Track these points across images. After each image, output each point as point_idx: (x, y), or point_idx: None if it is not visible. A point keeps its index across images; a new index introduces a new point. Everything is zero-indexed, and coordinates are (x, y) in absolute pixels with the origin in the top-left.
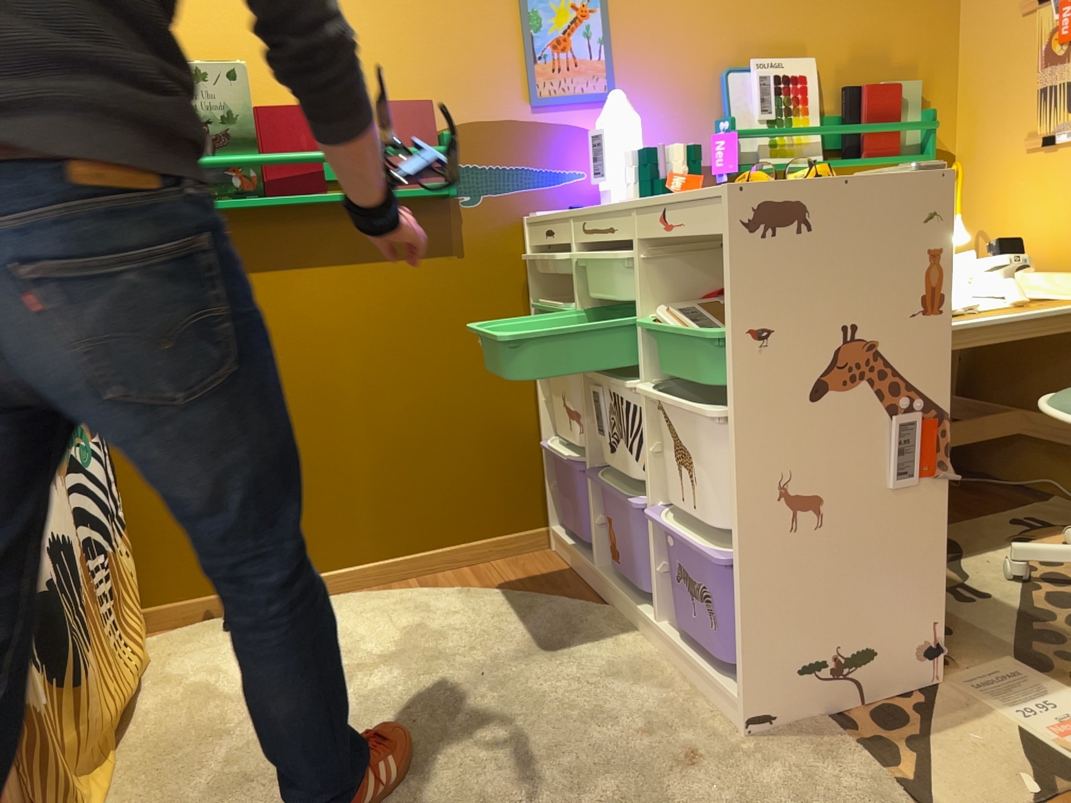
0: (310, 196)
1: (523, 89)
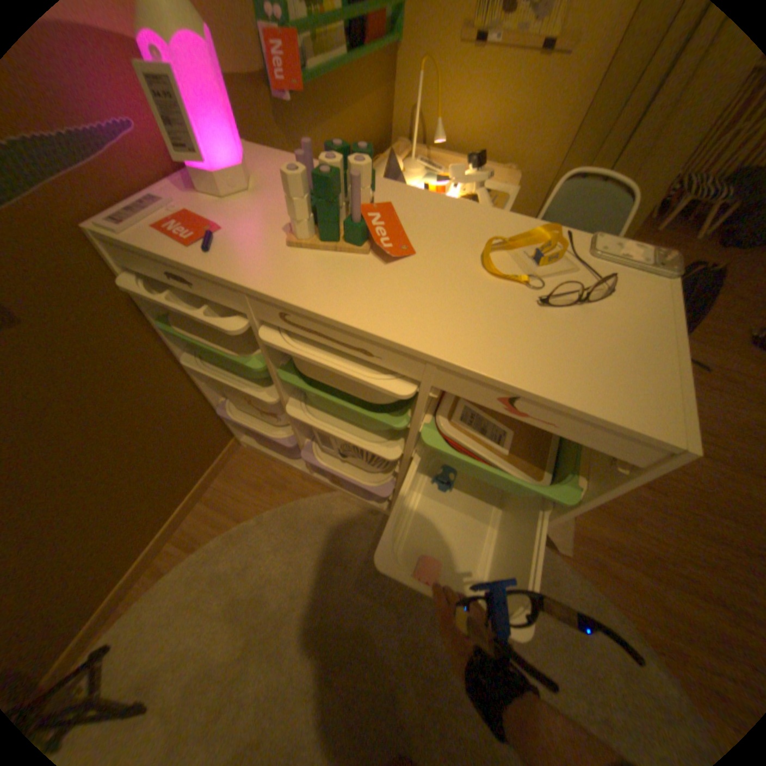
0: None
1: None
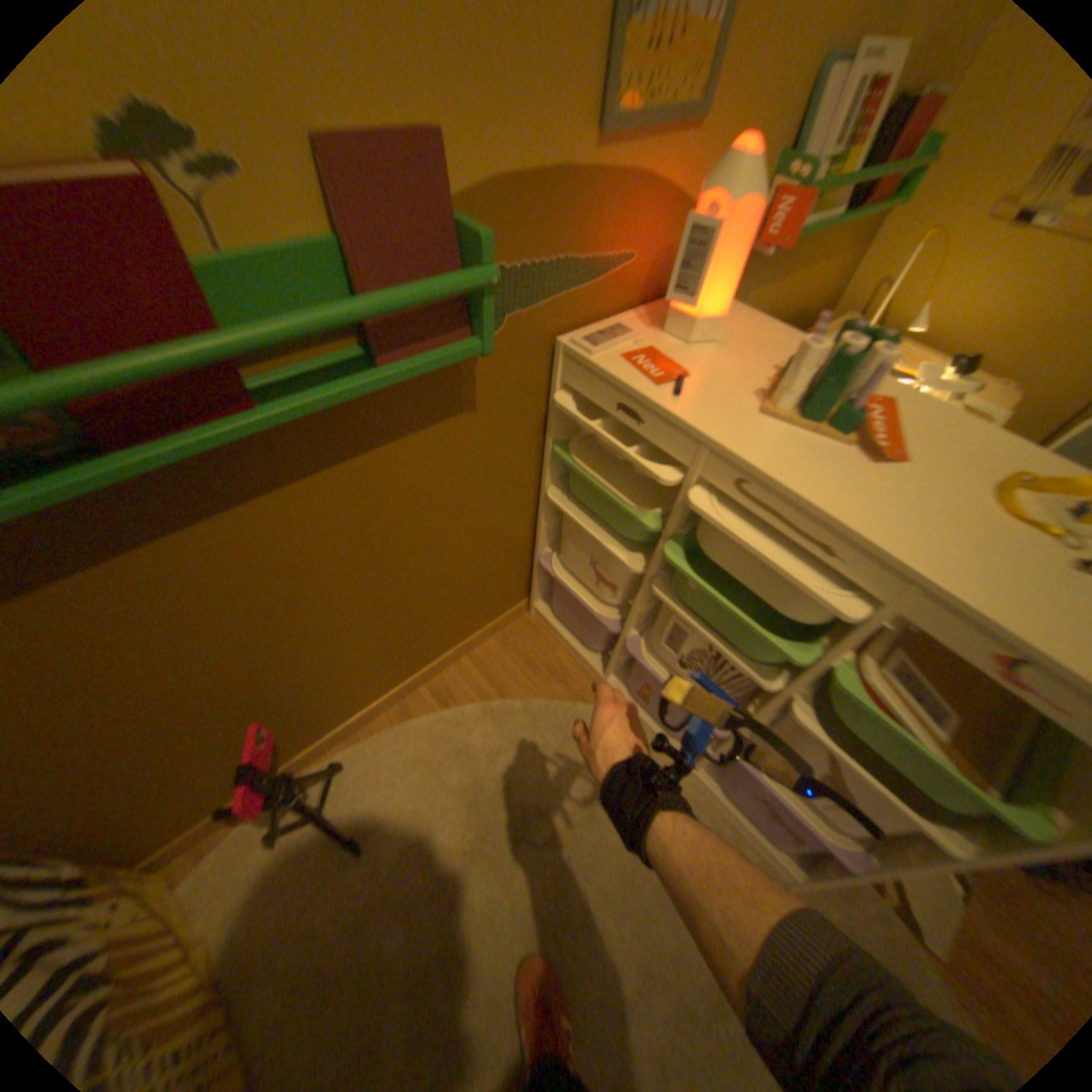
0: (225, 426)
1: (596, 90)
